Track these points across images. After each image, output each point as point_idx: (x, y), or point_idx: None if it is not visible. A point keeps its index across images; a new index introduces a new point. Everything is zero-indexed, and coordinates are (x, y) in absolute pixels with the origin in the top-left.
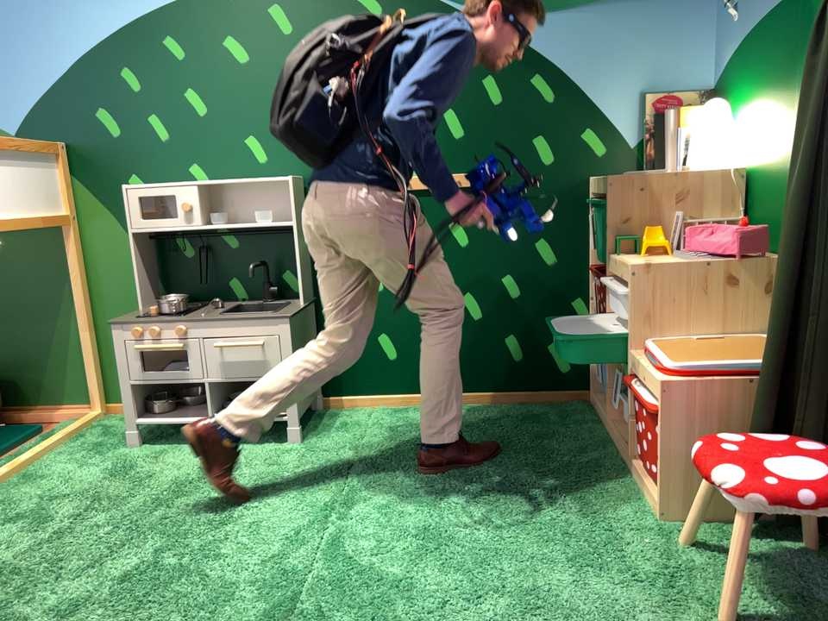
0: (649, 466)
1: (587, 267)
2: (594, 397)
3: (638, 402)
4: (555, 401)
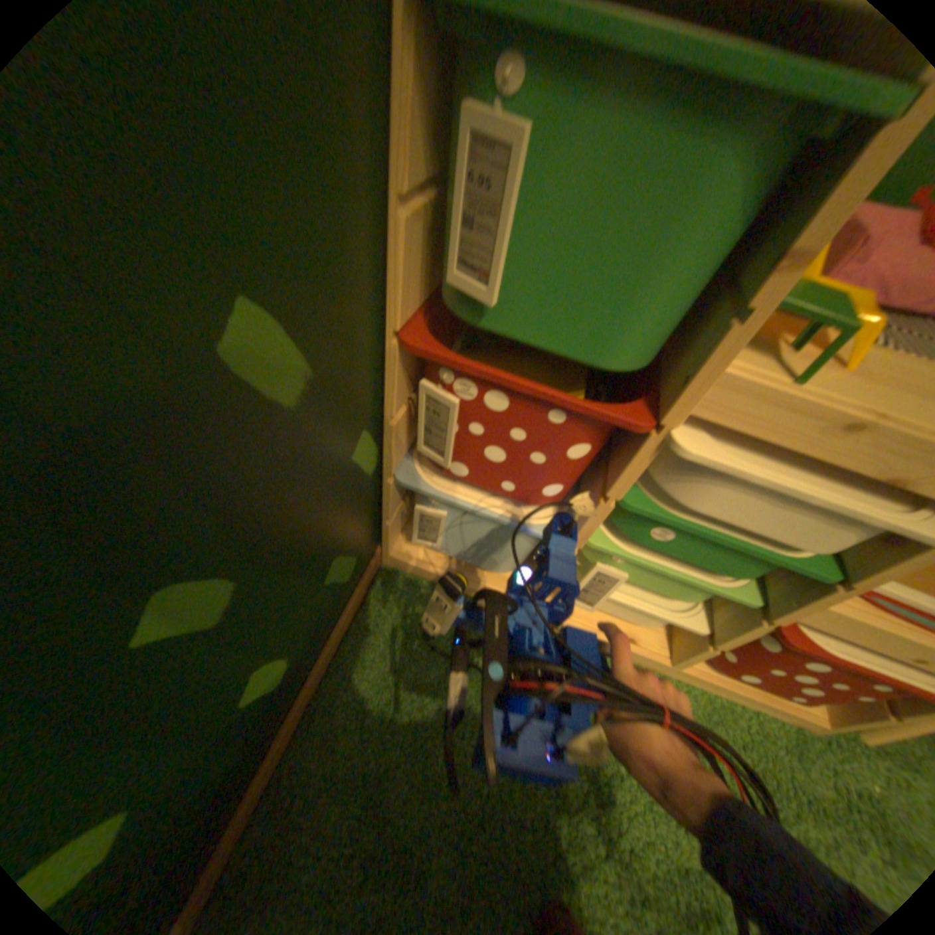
0: (762, 683)
1: (388, 336)
2: (411, 559)
3: (800, 650)
4: (353, 621)
